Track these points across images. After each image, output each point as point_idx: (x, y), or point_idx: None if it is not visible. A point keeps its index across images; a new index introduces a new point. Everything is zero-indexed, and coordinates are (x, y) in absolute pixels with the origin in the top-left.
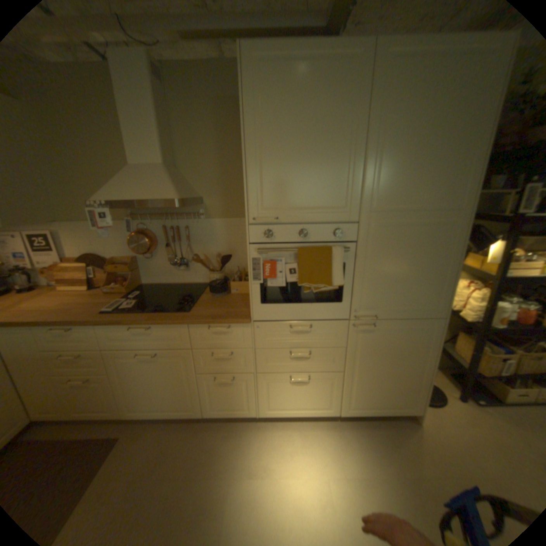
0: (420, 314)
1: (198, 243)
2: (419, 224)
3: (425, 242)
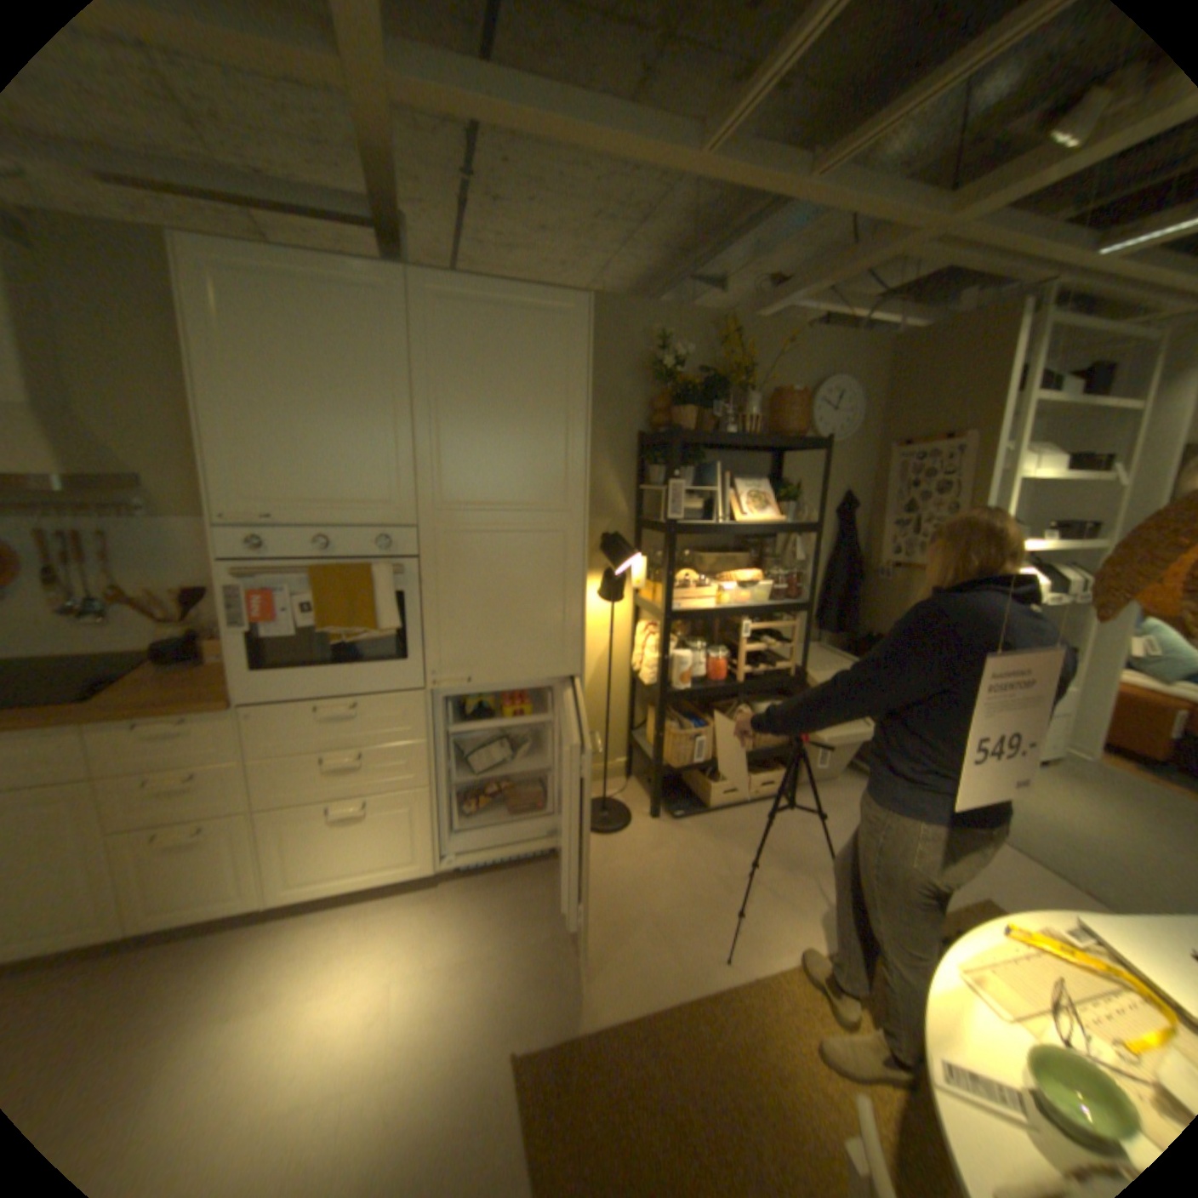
0: (538, 673)
1: (125, 569)
2: (511, 532)
3: (525, 560)
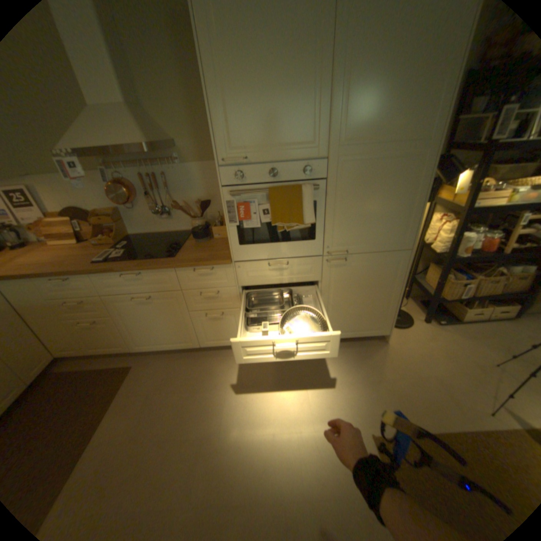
0: (387, 247)
1: (176, 190)
2: (387, 157)
3: (393, 176)
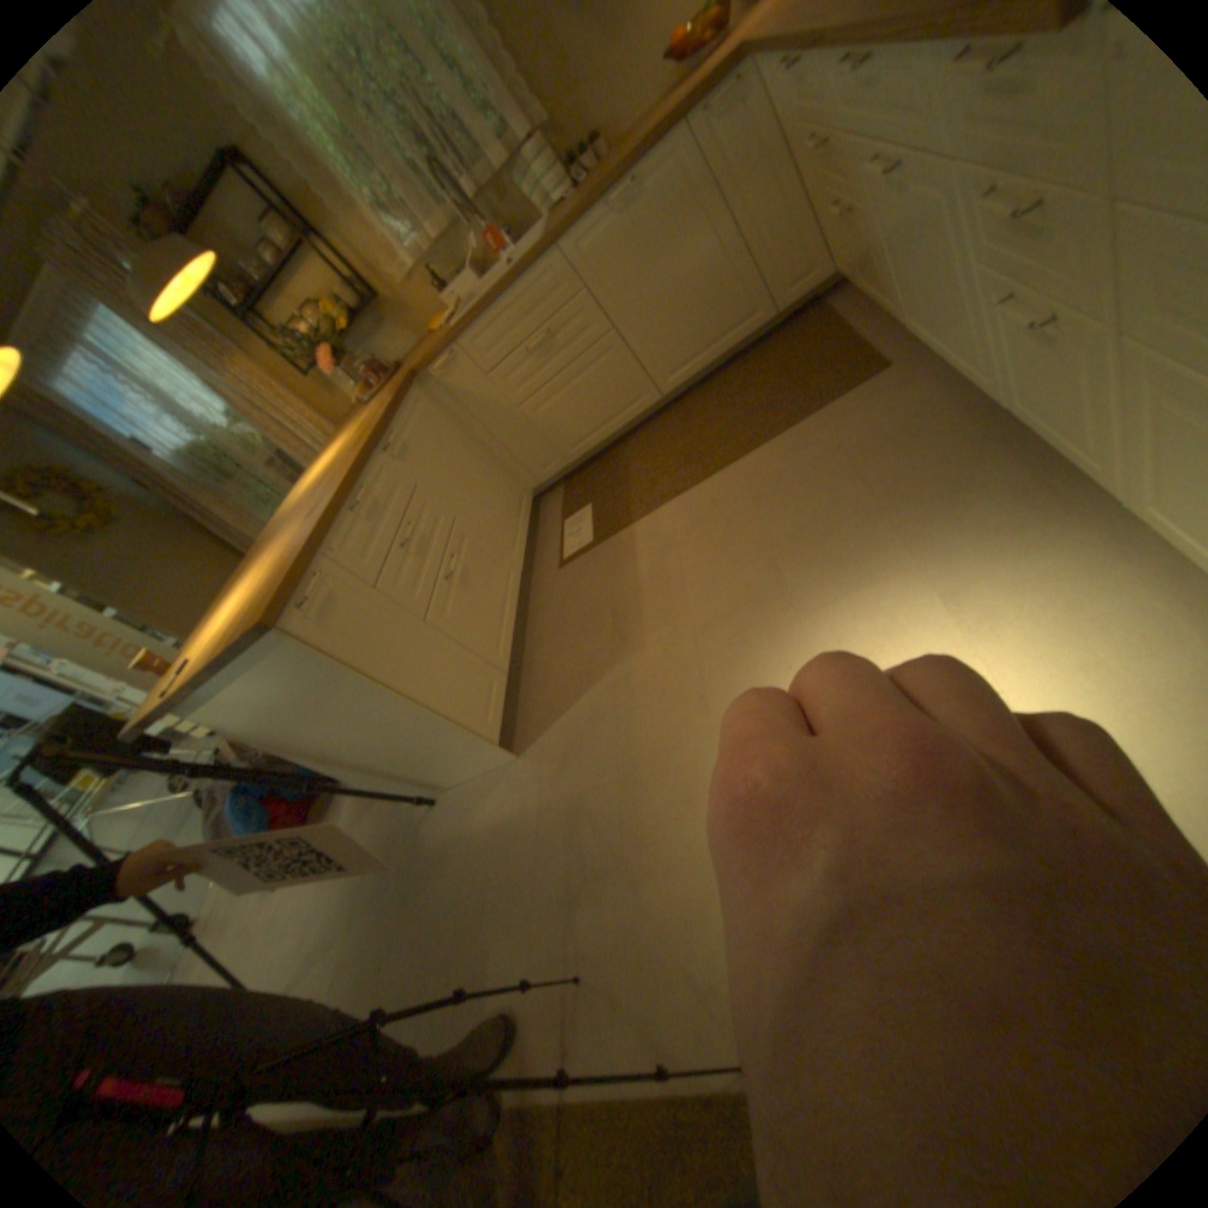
0: None
1: None
2: None
3: None
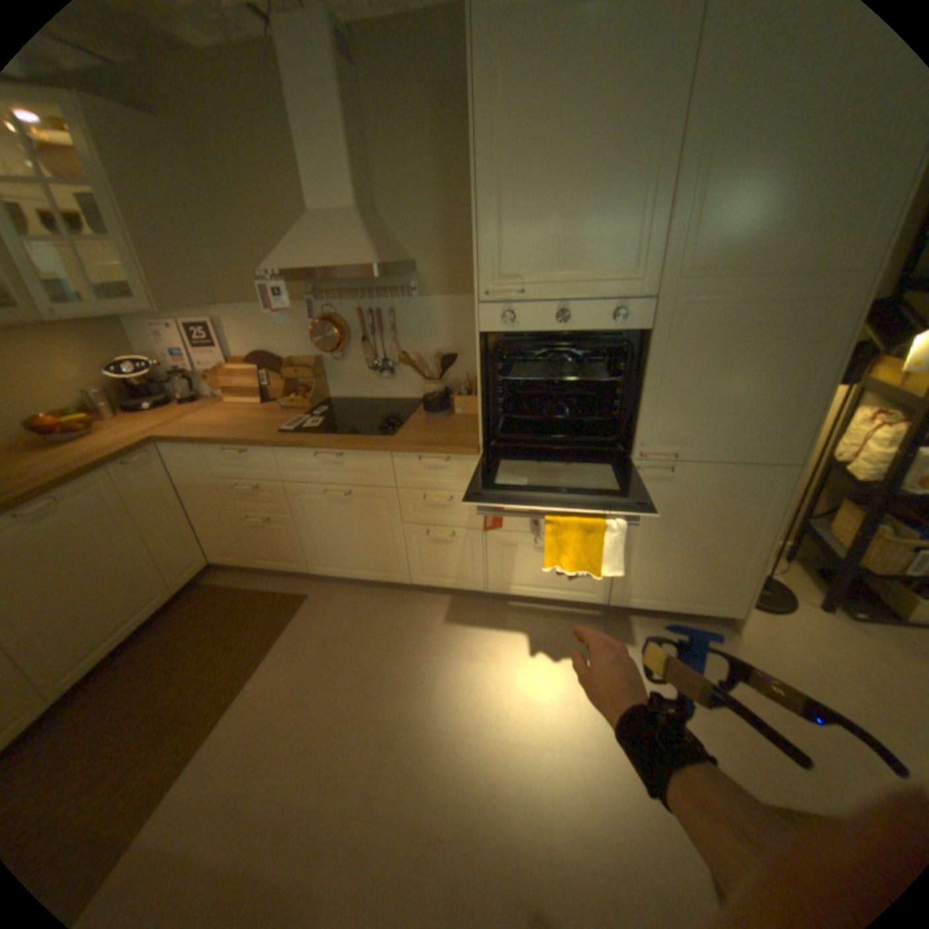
0: (753, 457)
1: (407, 336)
2: (767, 299)
3: (776, 332)
